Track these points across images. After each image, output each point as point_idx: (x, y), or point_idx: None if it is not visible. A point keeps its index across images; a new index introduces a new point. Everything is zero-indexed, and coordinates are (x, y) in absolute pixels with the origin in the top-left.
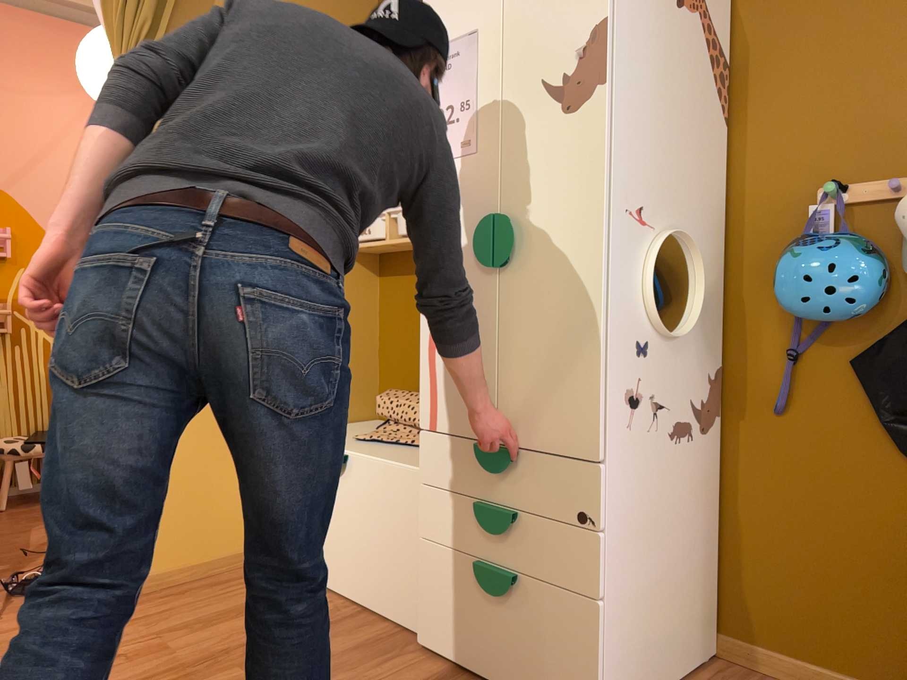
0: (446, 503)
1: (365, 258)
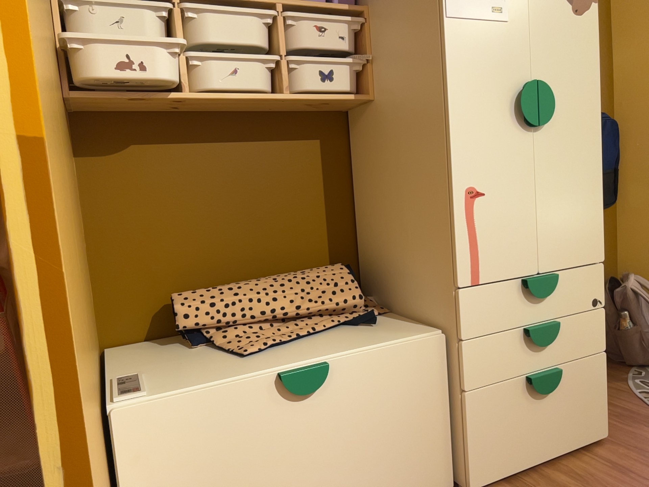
0: (494, 345)
1: (68, 119)
